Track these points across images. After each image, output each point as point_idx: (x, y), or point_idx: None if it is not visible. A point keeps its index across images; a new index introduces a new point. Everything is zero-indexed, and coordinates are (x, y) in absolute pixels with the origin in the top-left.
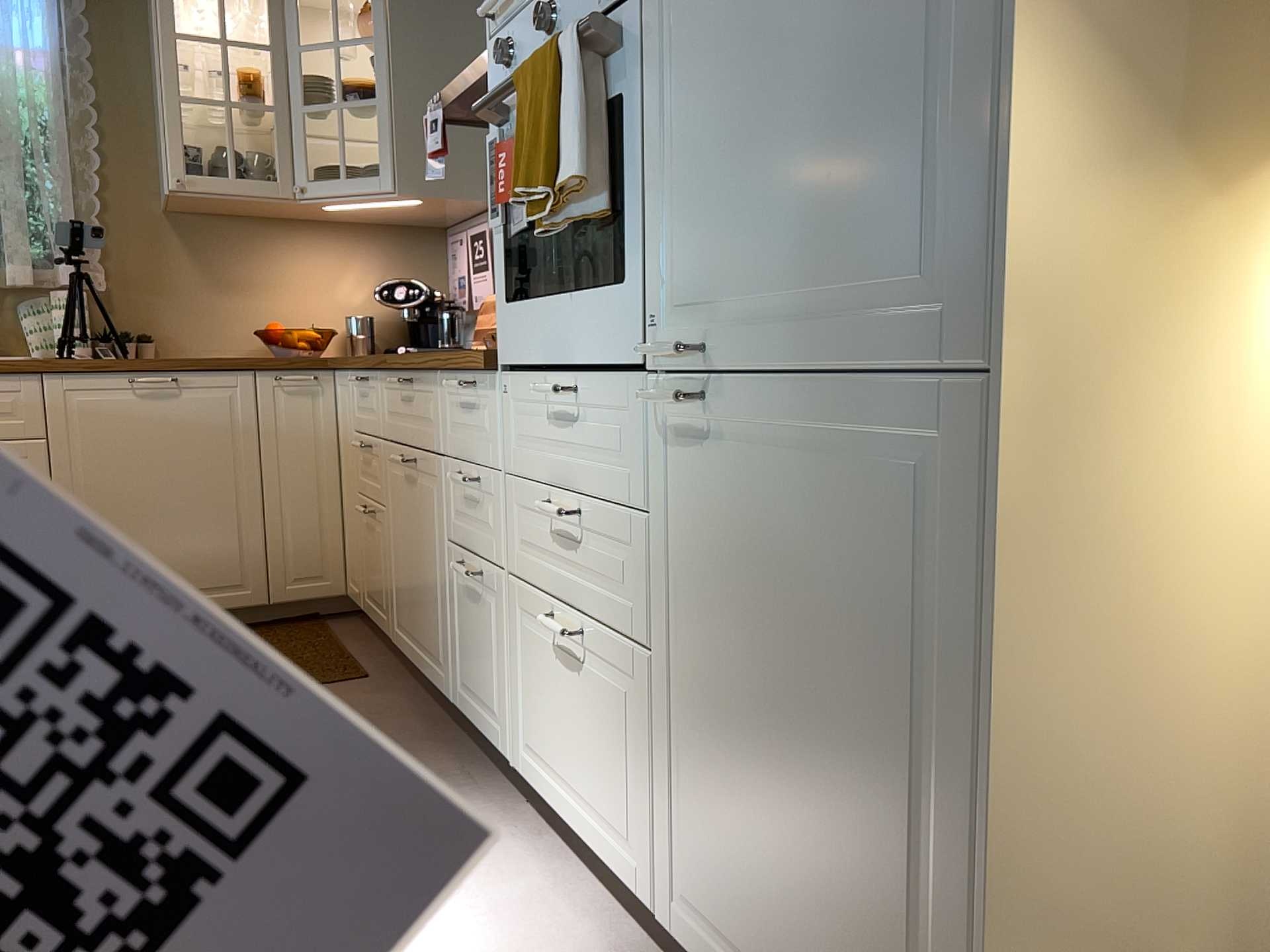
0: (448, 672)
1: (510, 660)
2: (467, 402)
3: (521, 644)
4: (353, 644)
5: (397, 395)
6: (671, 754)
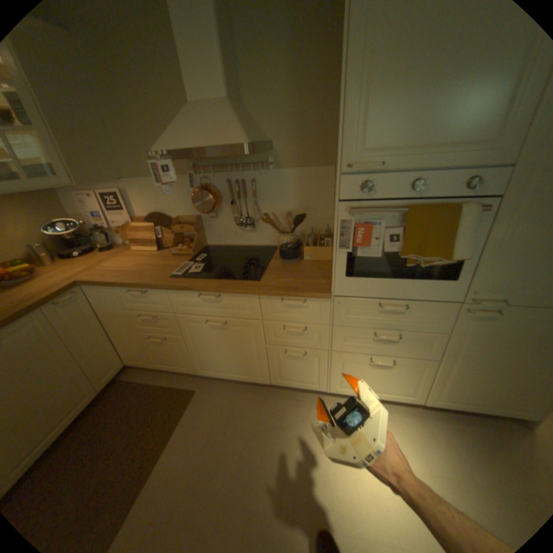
0: (265, 377)
1: (327, 370)
2: (291, 304)
3: (338, 365)
4: (155, 382)
5: (195, 299)
6: (442, 378)
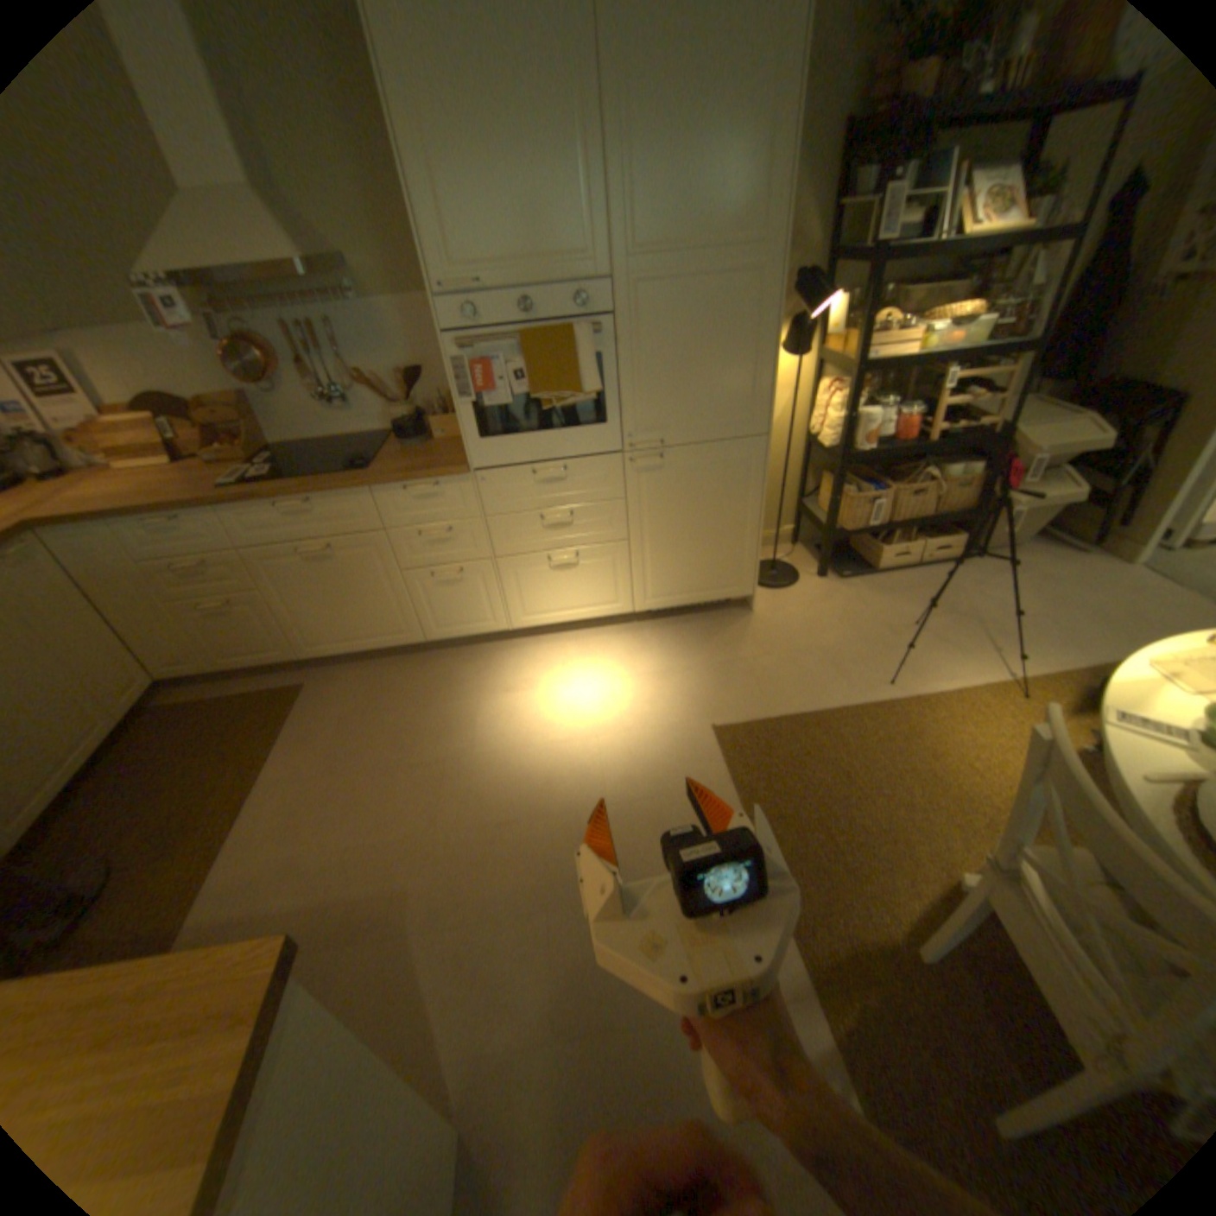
0: (413, 631)
1: (497, 592)
2: (419, 496)
3: (510, 581)
4: (223, 694)
5: (267, 516)
6: (636, 563)
